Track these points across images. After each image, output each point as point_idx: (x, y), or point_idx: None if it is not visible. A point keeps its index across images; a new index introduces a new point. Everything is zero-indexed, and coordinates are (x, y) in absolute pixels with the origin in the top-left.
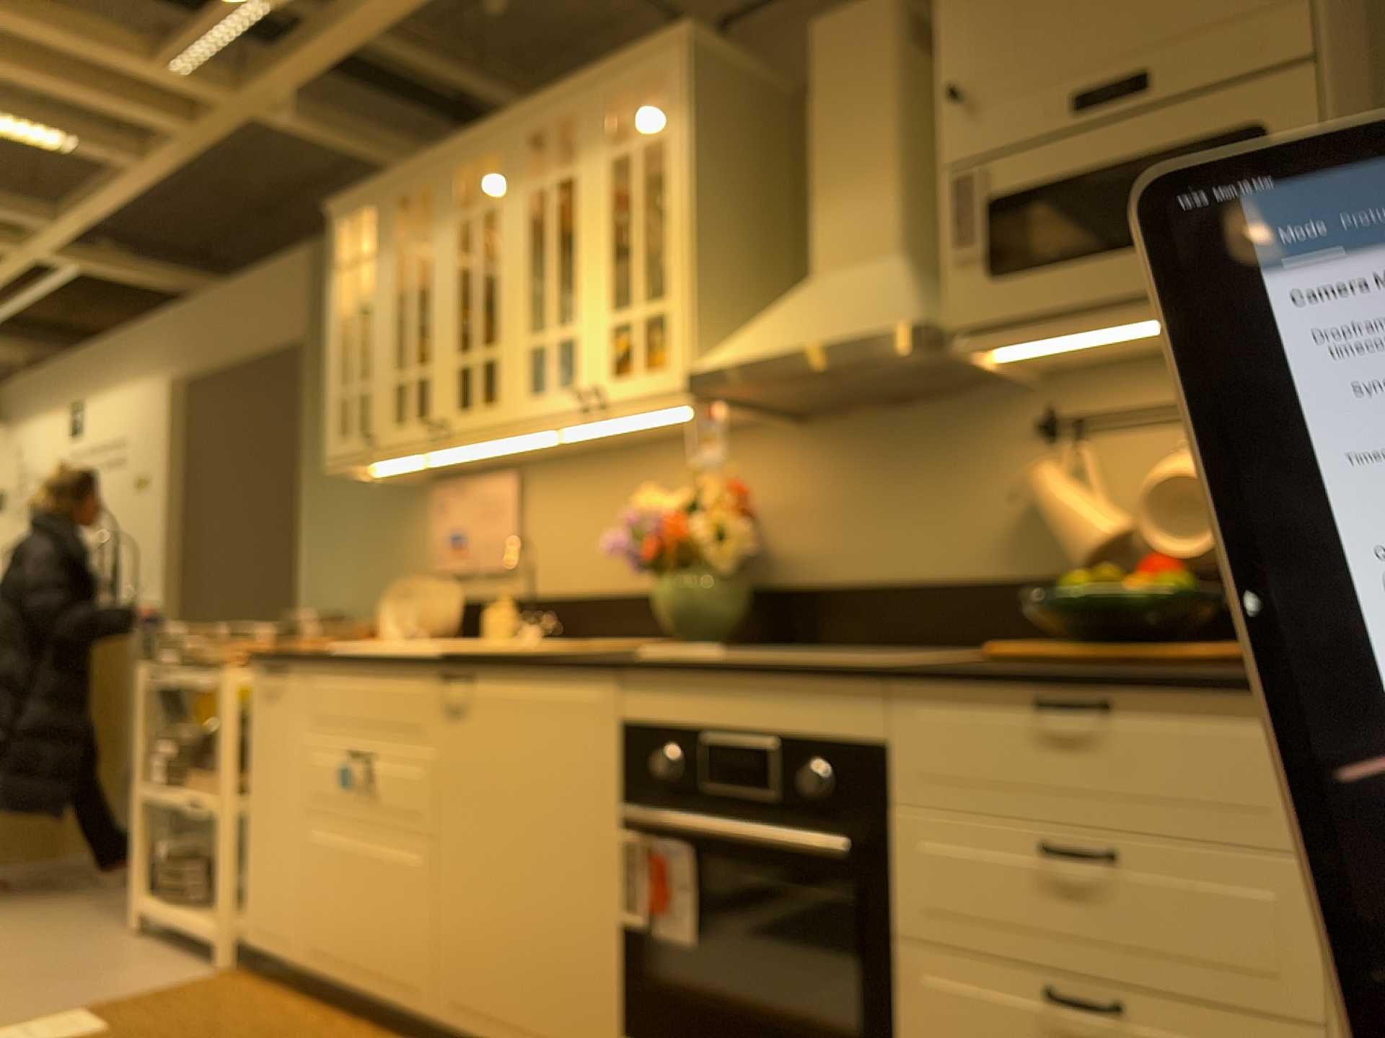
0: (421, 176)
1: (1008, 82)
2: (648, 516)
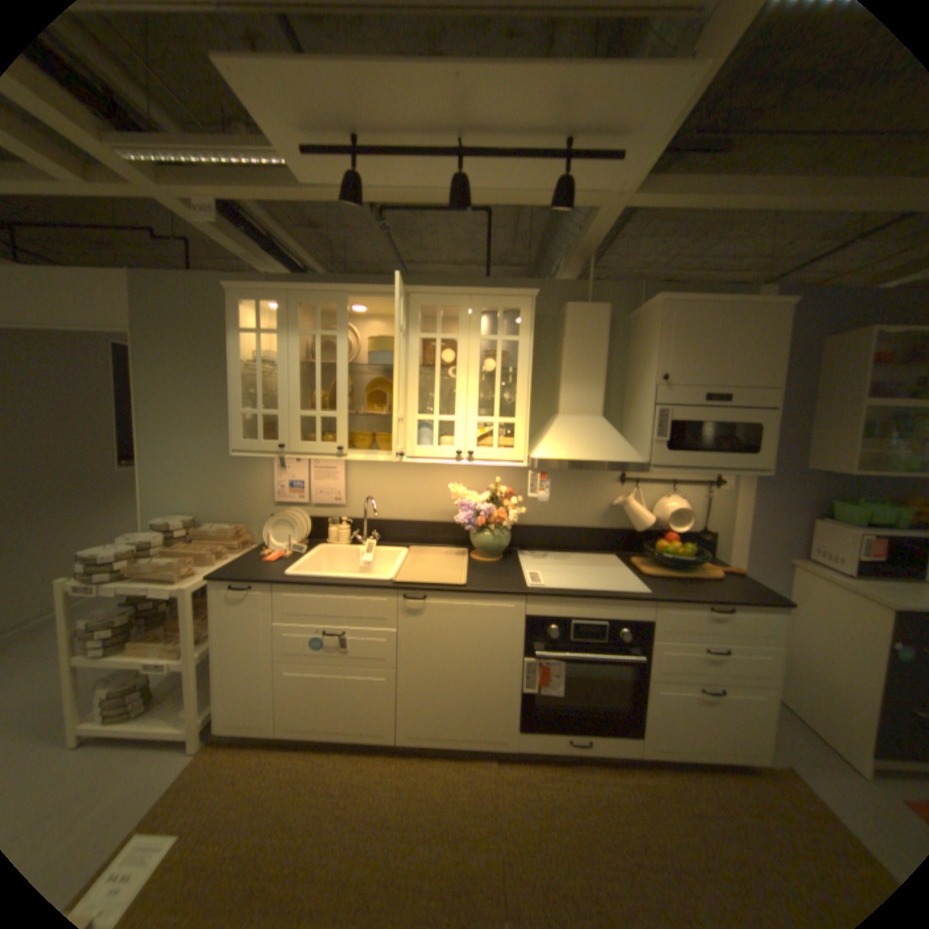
0: (326, 296)
1: (685, 380)
2: (465, 500)
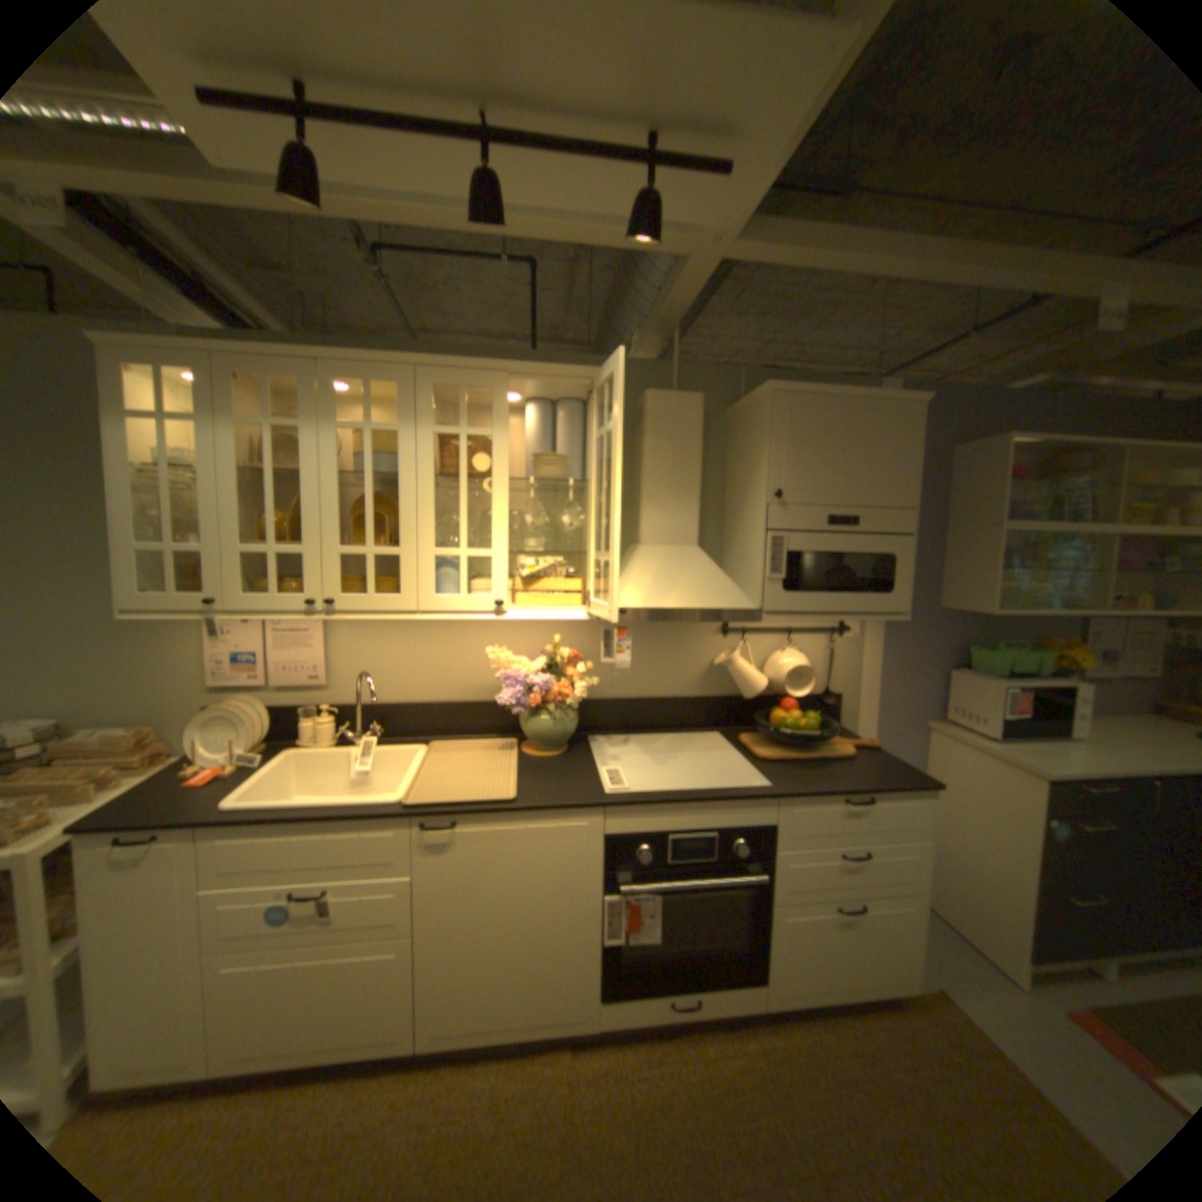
0: (279, 364)
1: (802, 498)
2: (511, 670)
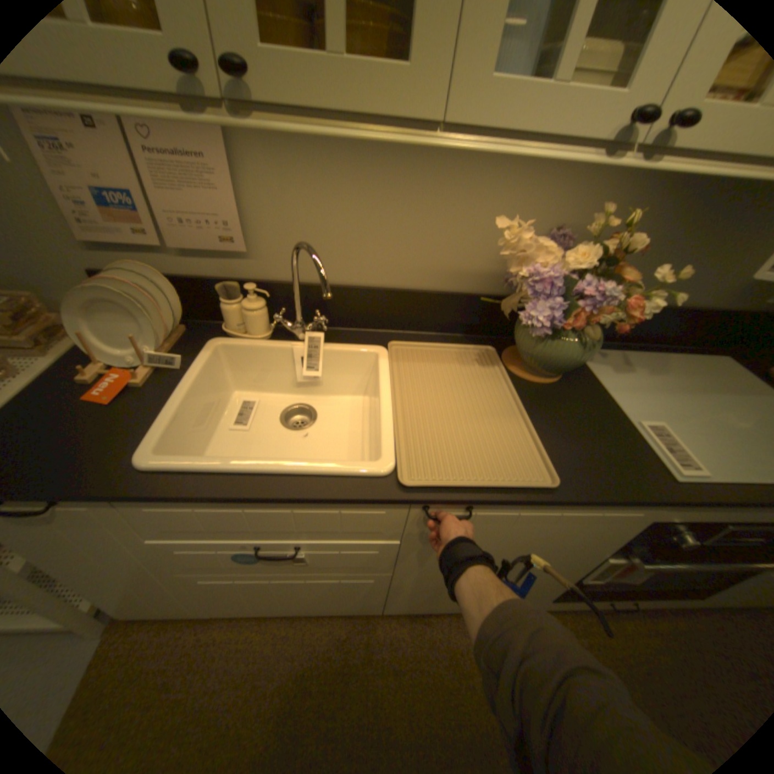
0: None
1: None
2: (536, 263)
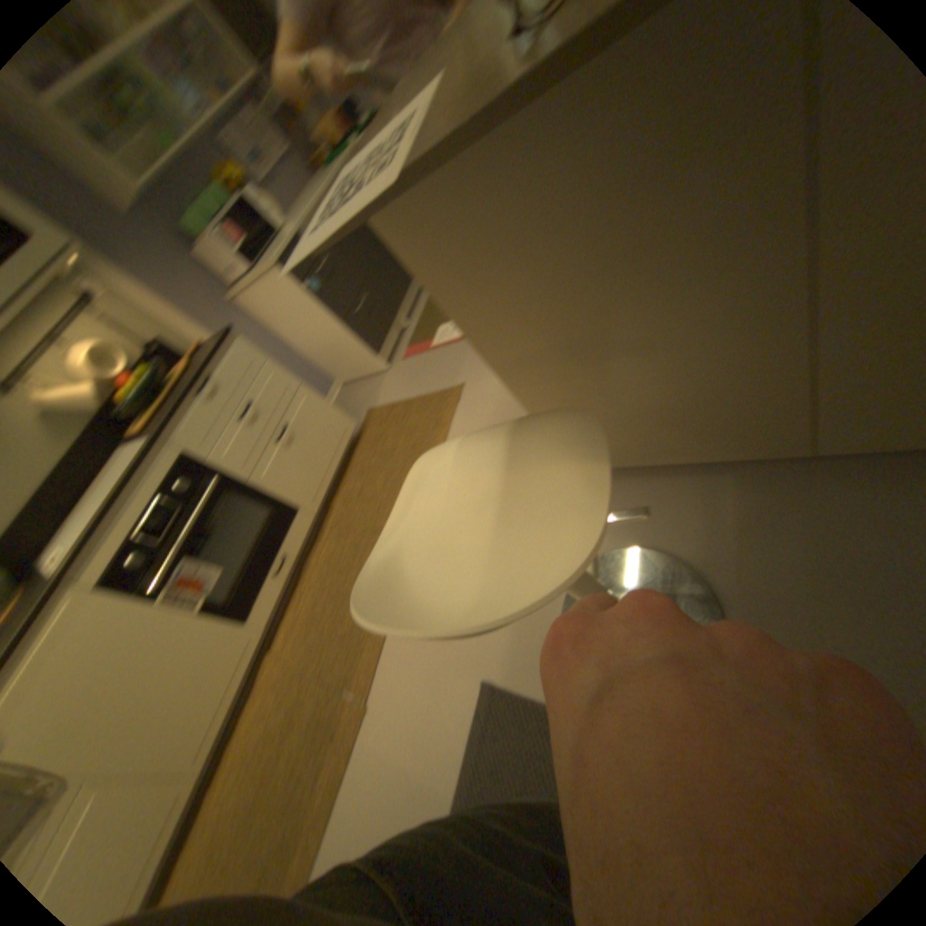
0: None
1: None
2: None
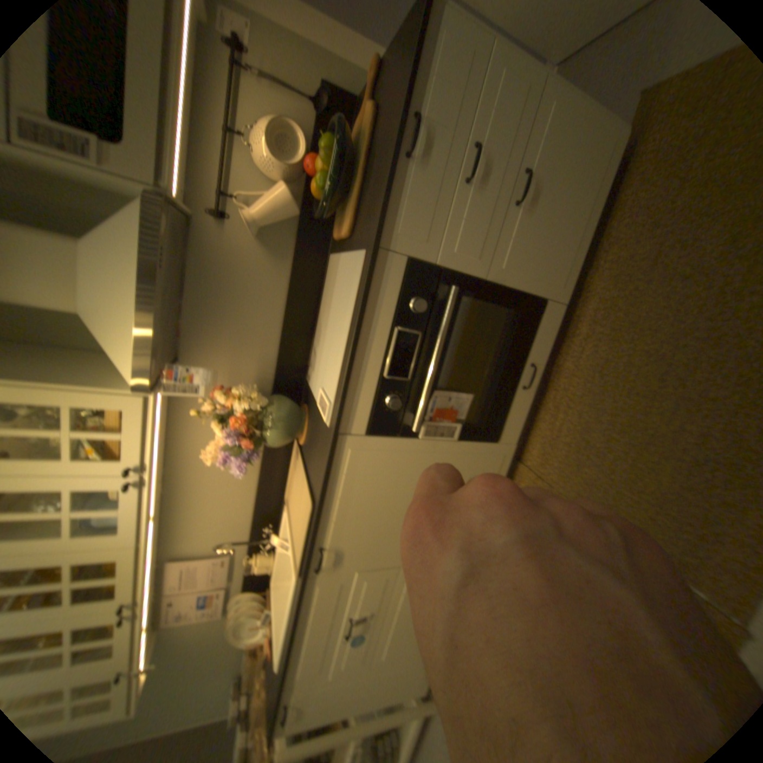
0: None
1: None
2: (224, 448)
